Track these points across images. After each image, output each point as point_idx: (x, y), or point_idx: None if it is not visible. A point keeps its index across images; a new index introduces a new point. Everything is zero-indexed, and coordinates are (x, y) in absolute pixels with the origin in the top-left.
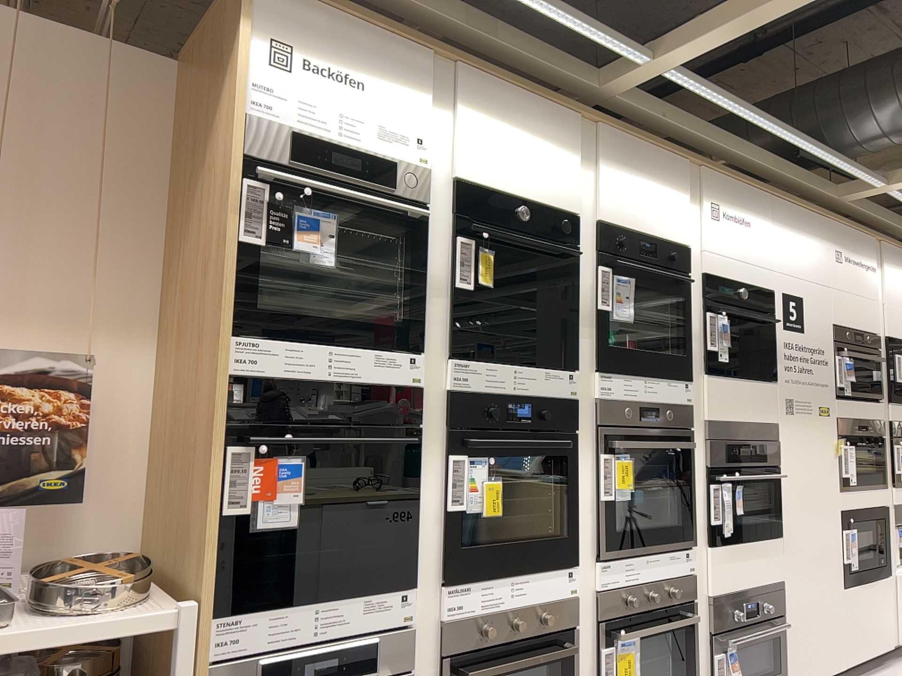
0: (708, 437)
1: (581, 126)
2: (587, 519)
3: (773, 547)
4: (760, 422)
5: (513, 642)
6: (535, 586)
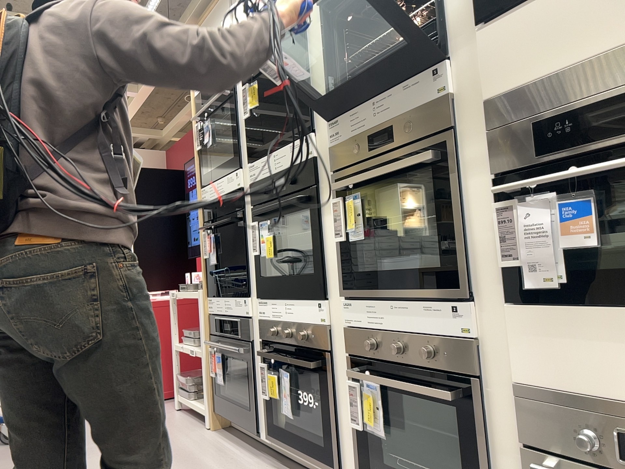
0: (486, 129)
1: None
2: (334, 260)
3: None
4: None
5: (292, 347)
6: (298, 310)
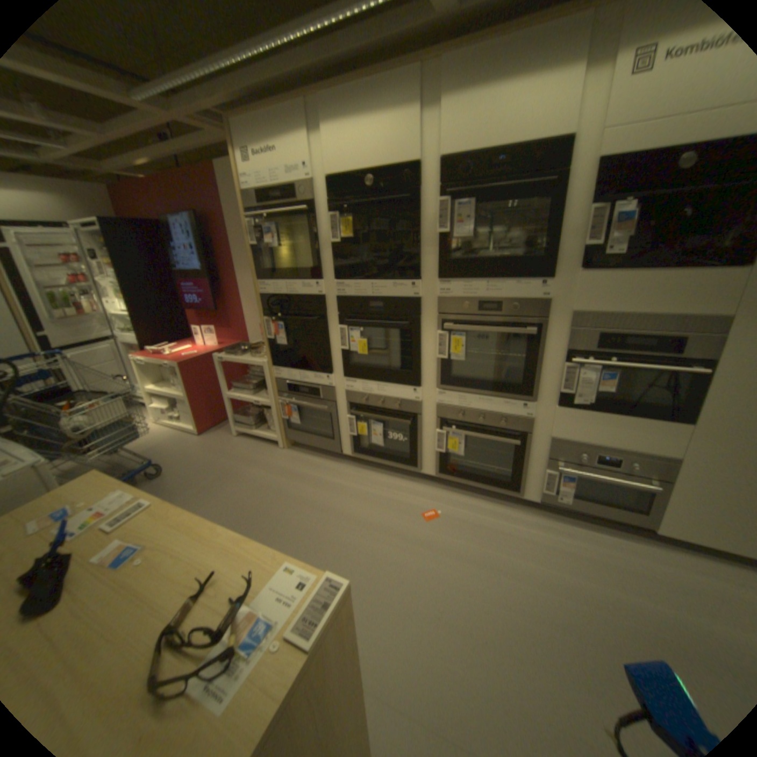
0: (570, 327)
1: (422, 72)
2: (429, 366)
3: (671, 431)
4: (696, 314)
5: (381, 409)
6: (391, 390)
